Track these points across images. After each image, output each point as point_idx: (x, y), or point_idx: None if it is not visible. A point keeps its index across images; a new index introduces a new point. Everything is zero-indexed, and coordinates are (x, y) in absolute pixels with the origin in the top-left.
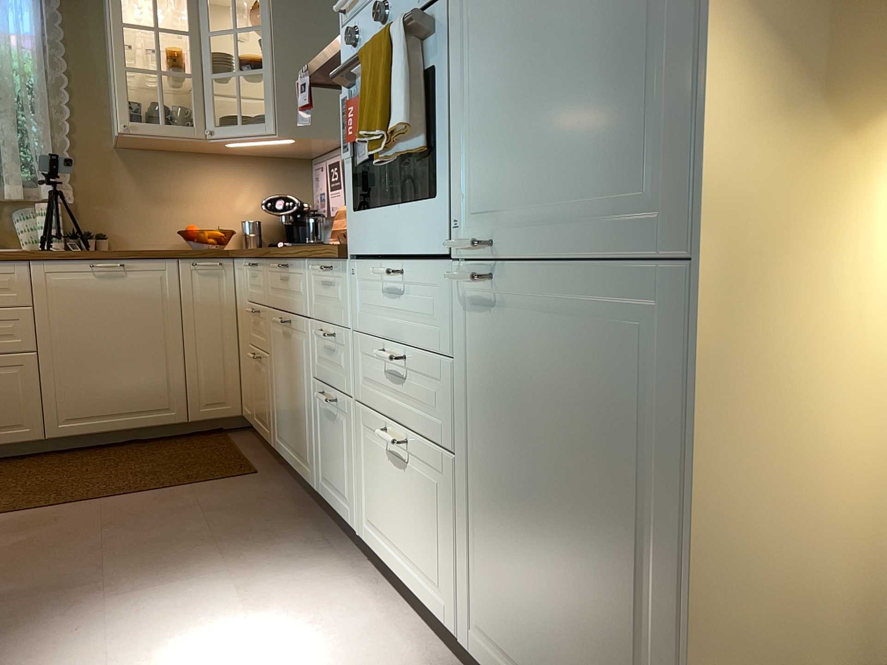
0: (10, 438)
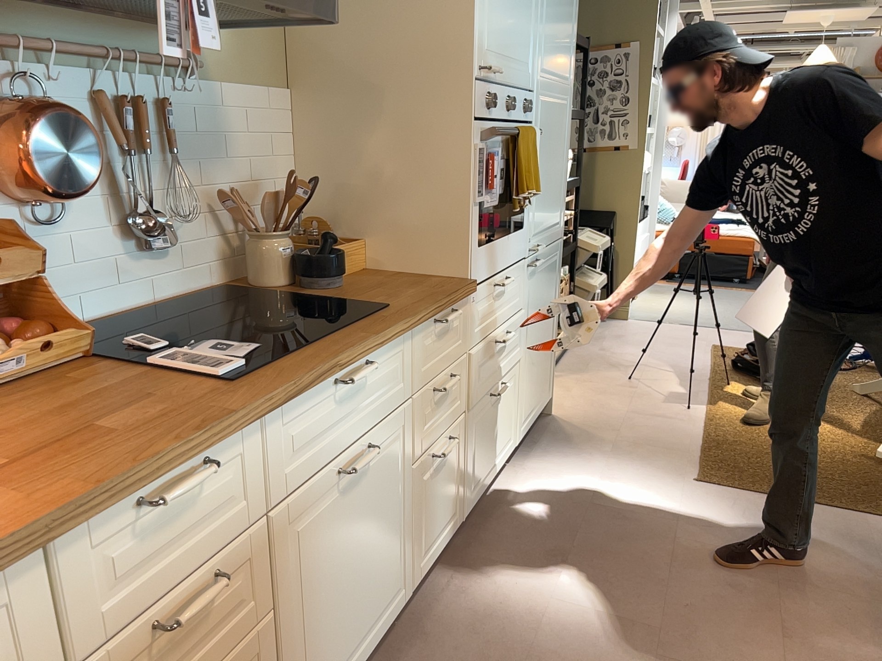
0: None
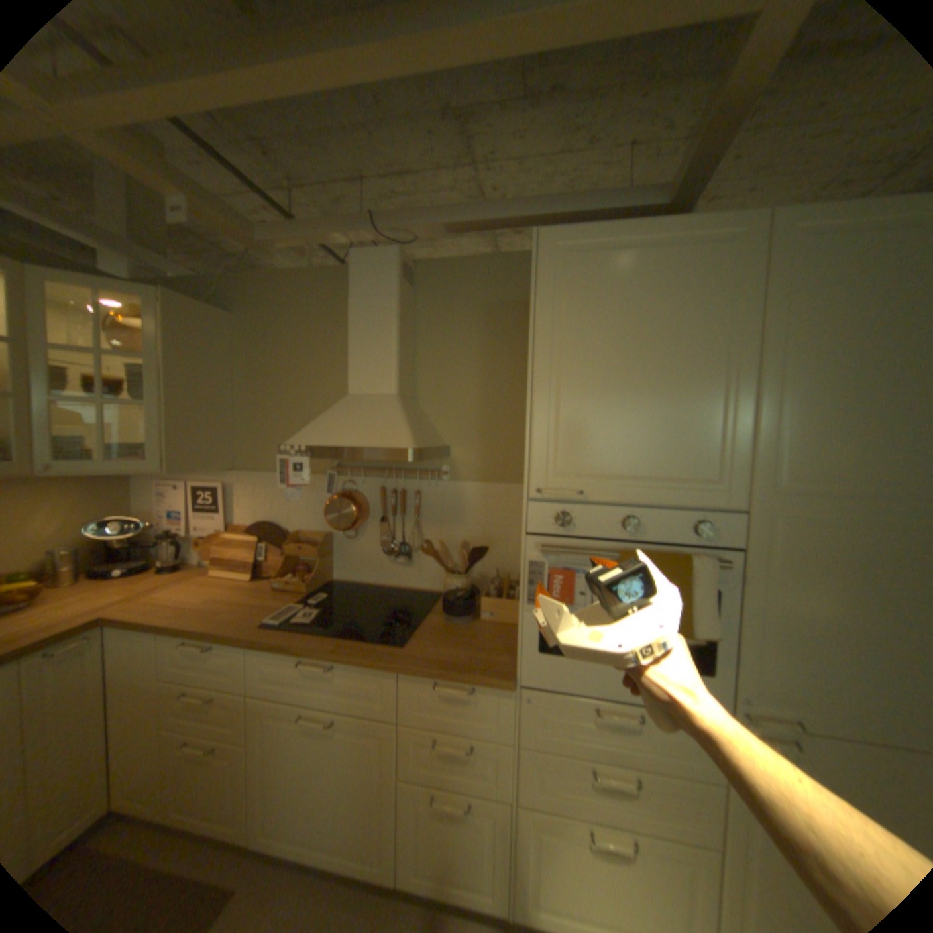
0: None
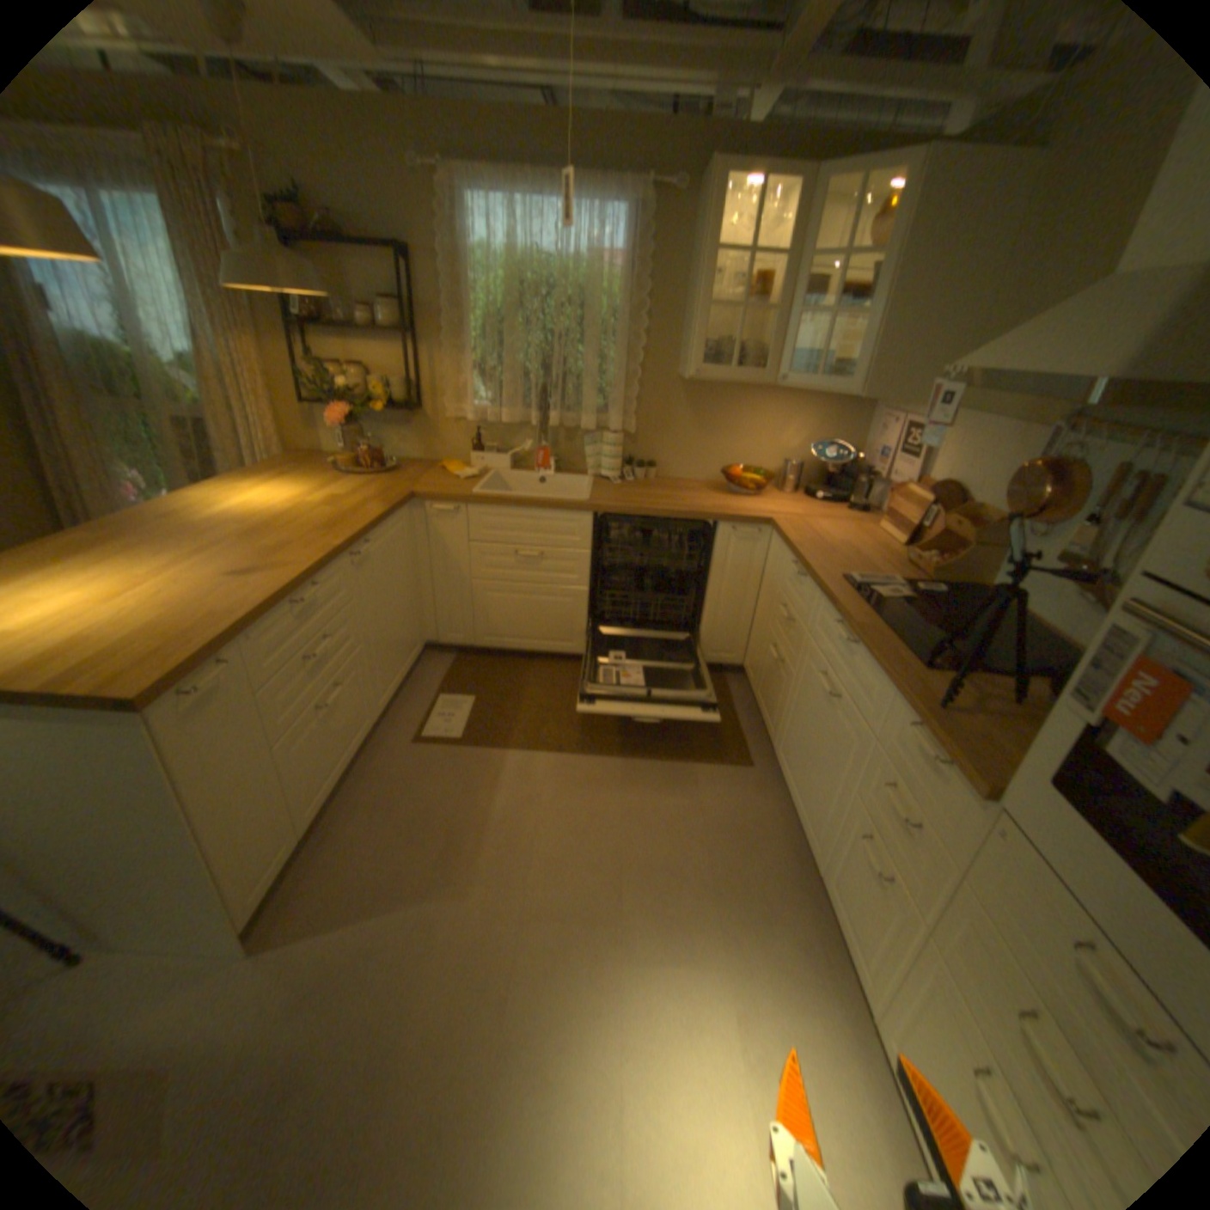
0: (562, 649)
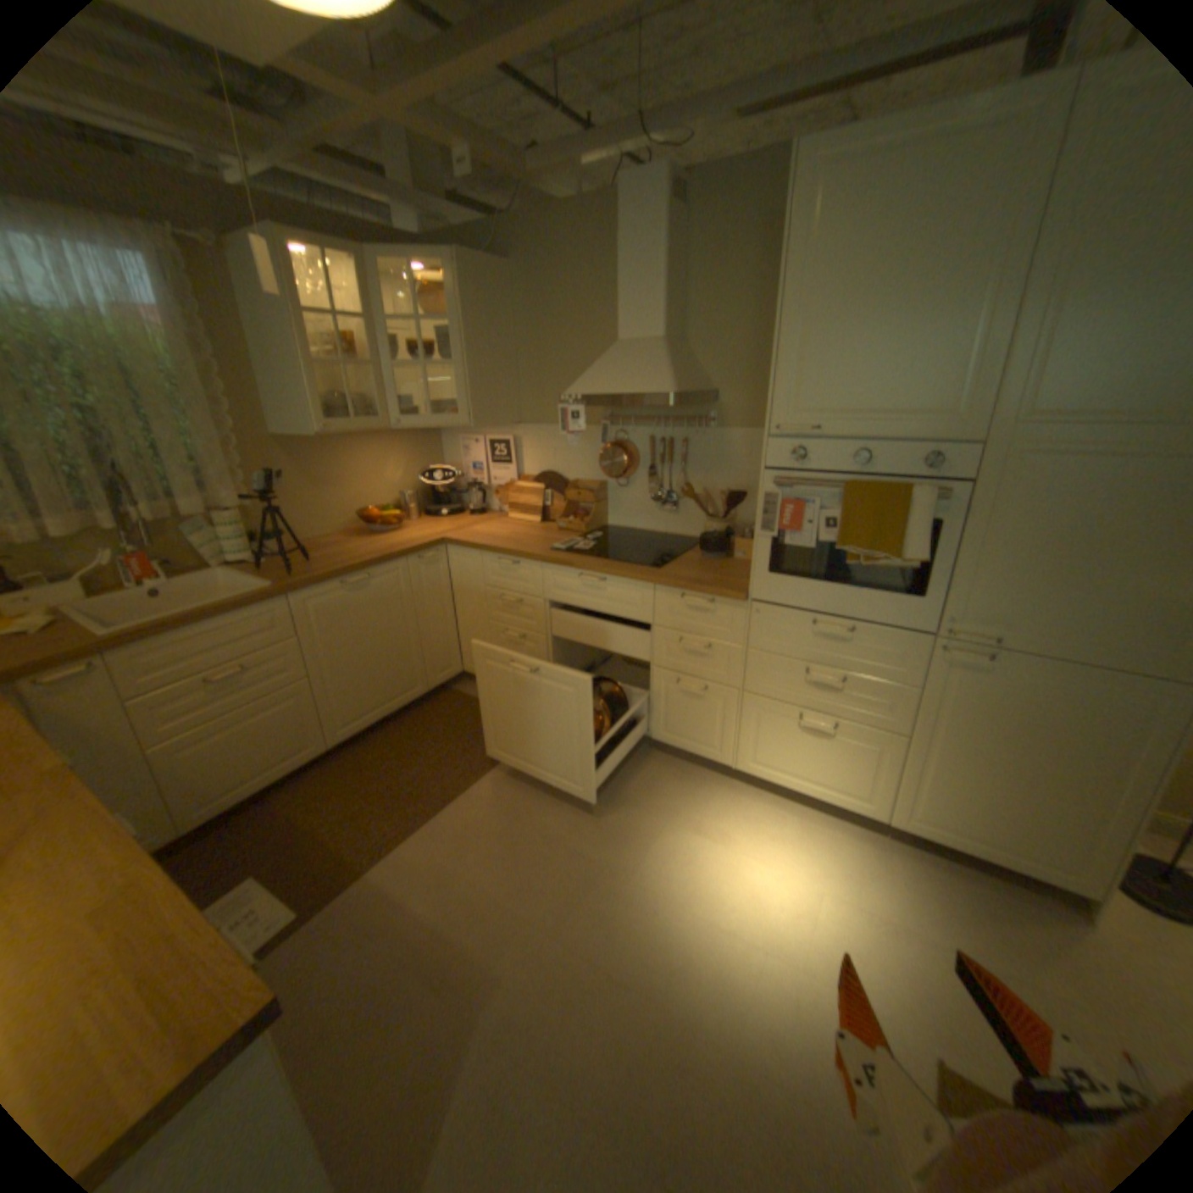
0: (302, 762)
